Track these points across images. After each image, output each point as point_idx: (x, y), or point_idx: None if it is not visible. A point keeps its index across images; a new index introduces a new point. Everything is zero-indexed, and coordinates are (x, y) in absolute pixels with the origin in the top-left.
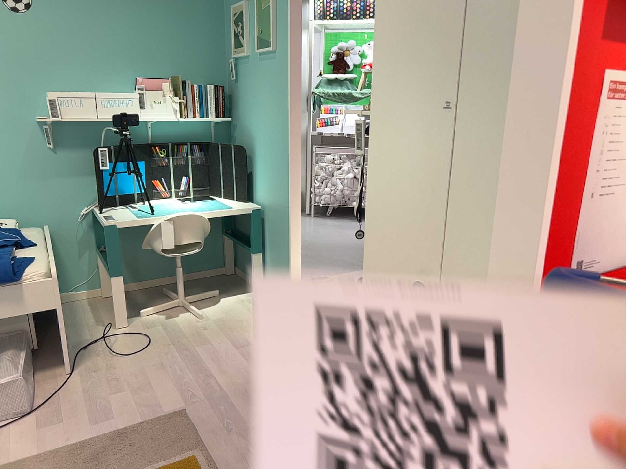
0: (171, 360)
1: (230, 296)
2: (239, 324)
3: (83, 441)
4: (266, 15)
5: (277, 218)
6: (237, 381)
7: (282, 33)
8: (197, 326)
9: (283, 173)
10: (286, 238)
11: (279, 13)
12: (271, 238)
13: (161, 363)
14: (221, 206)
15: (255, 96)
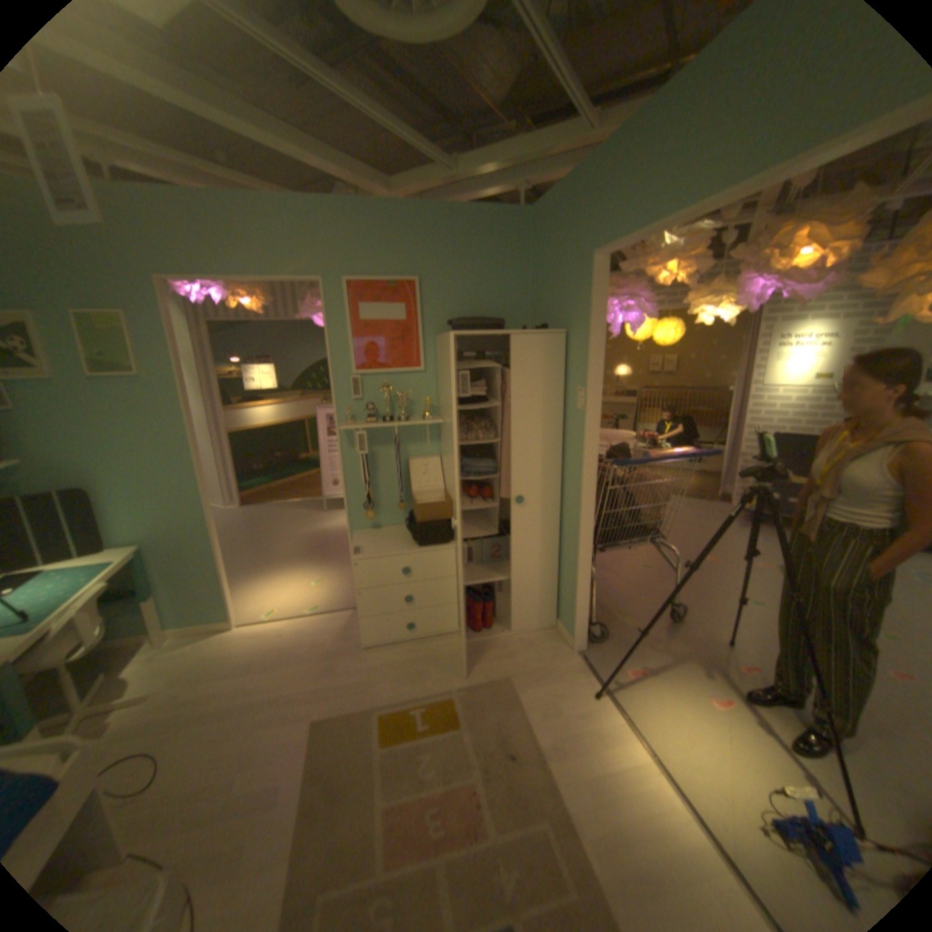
0: (211, 733)
1: (126, 668)
2: (202, 668)
3: (297, 813)
4: (113, 337)
5: (180, 548)
6: (300, 681)
7: (152, 359)
8: (162, 705)
9: (185, 499)
10: (205, 560)
11: (140, 337)
12: (167, 573)
13: (209, 742)
14: (90, 570)
15: (85, 427)
